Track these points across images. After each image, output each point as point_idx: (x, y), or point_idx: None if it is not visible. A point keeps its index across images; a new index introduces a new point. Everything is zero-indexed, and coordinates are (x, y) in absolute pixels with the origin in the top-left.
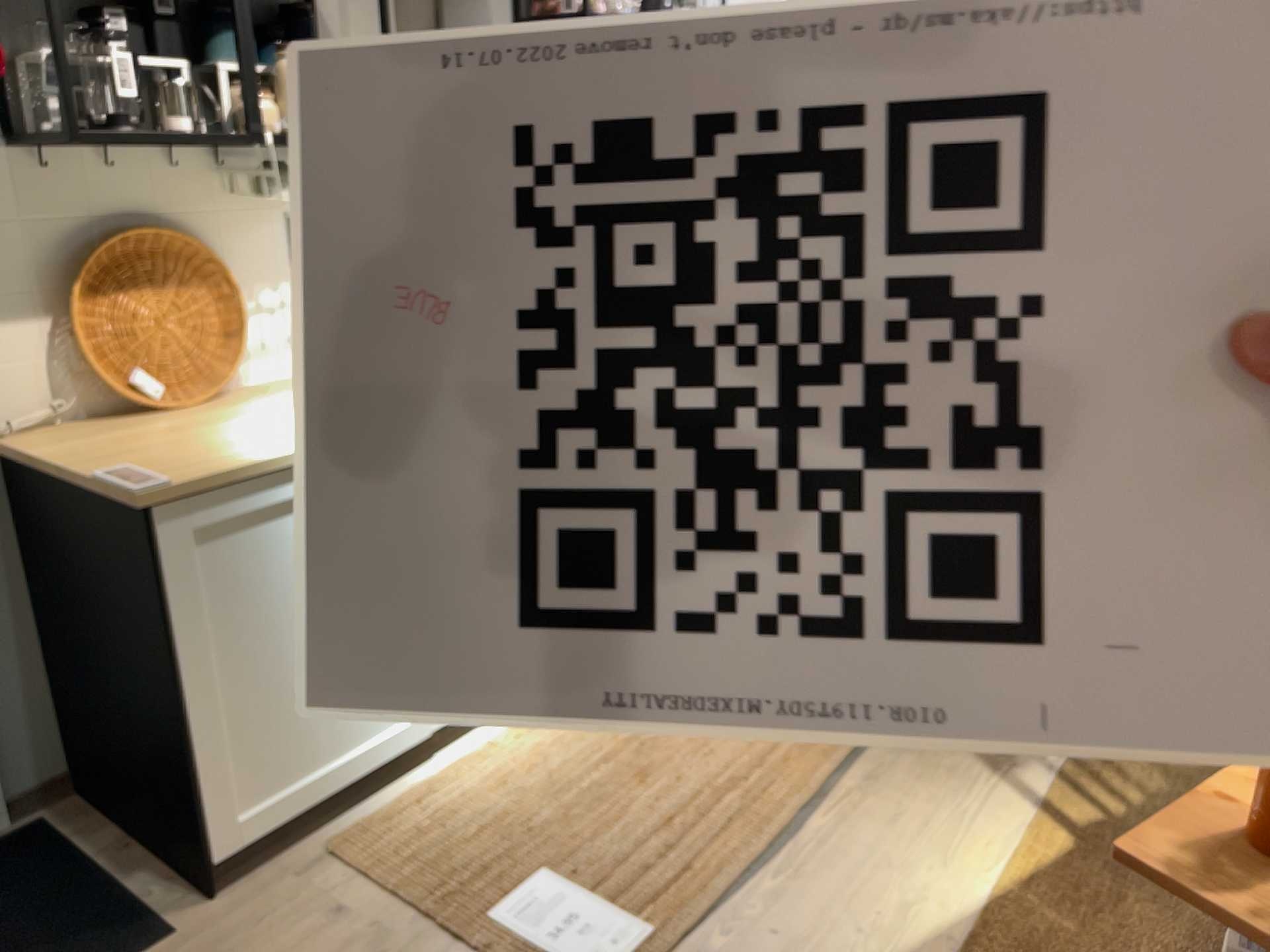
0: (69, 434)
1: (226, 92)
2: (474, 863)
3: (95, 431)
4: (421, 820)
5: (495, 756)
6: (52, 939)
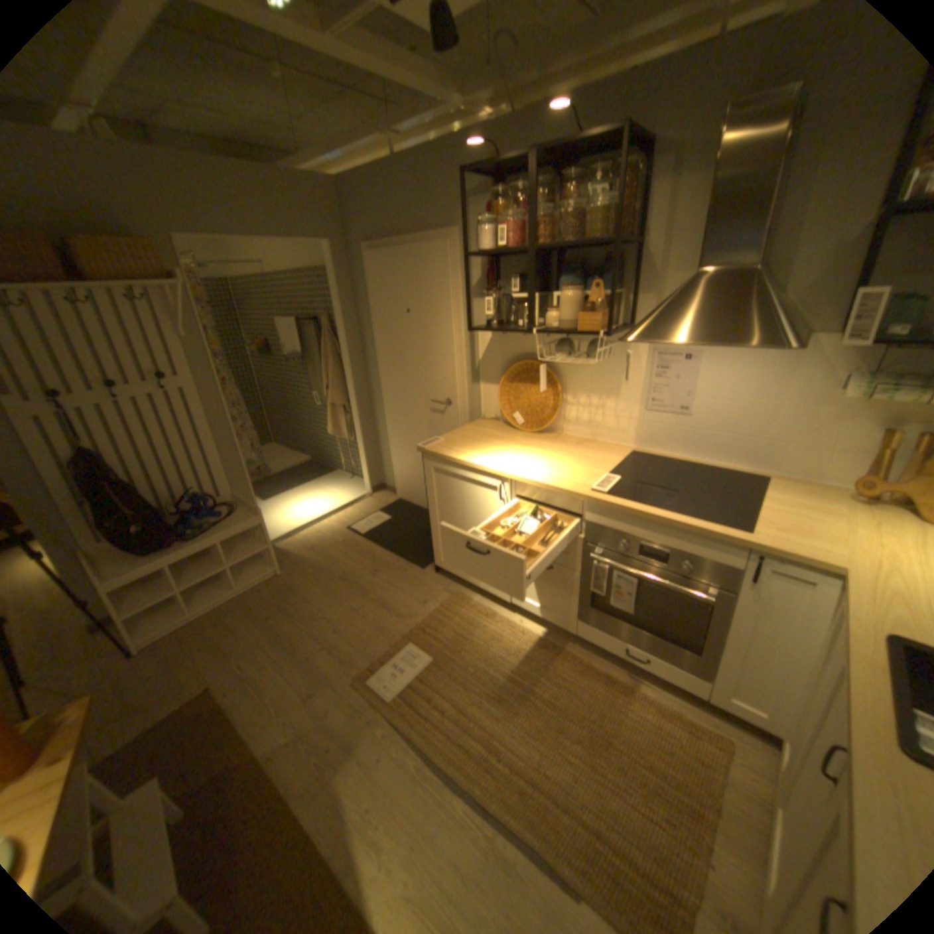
0: (487, 425)
1: (555, 306)
2: (441, 635)
3: (491, 427)
4: (468, 614)
5: (514, 633)
6: (425, 548)
